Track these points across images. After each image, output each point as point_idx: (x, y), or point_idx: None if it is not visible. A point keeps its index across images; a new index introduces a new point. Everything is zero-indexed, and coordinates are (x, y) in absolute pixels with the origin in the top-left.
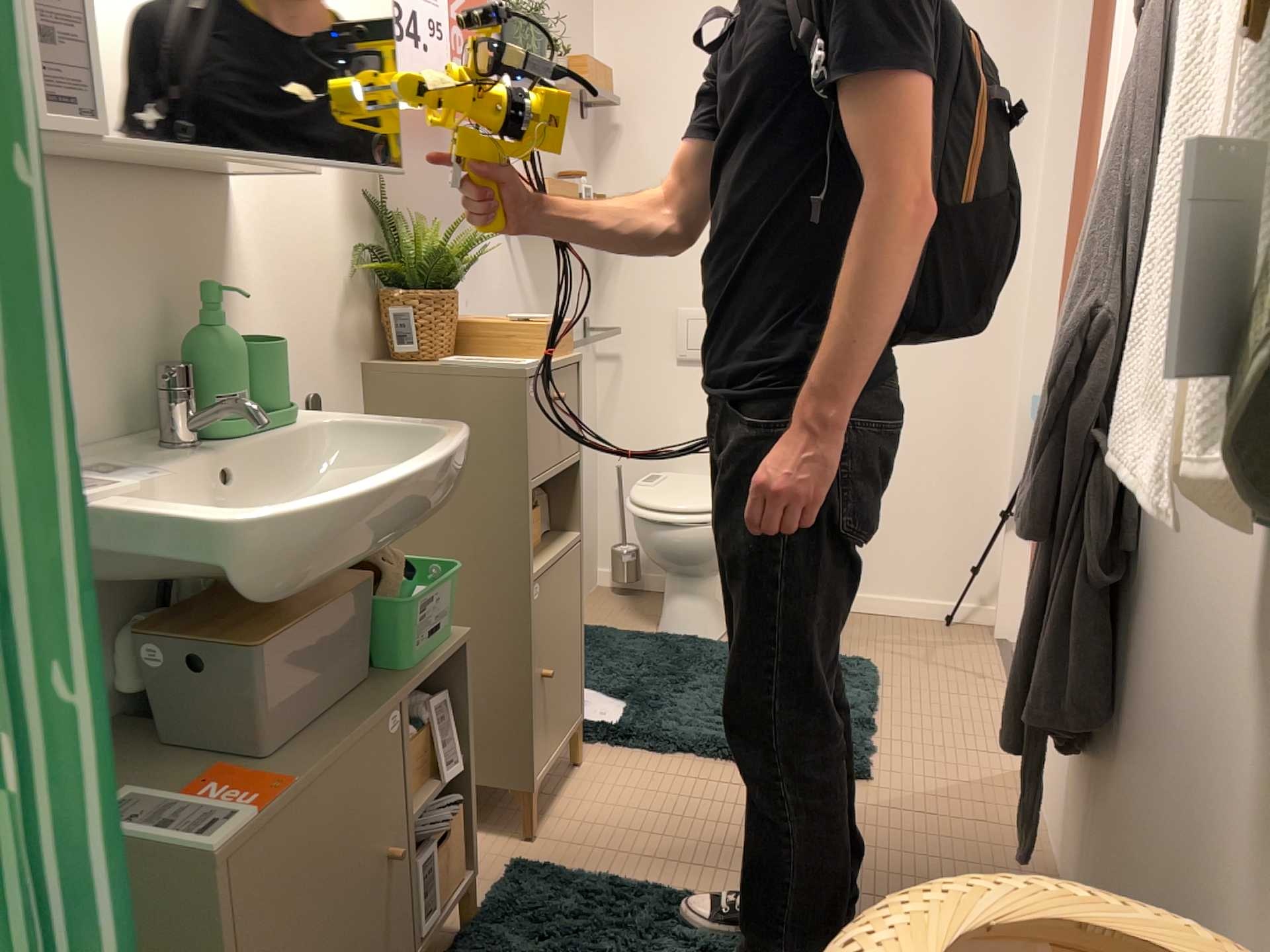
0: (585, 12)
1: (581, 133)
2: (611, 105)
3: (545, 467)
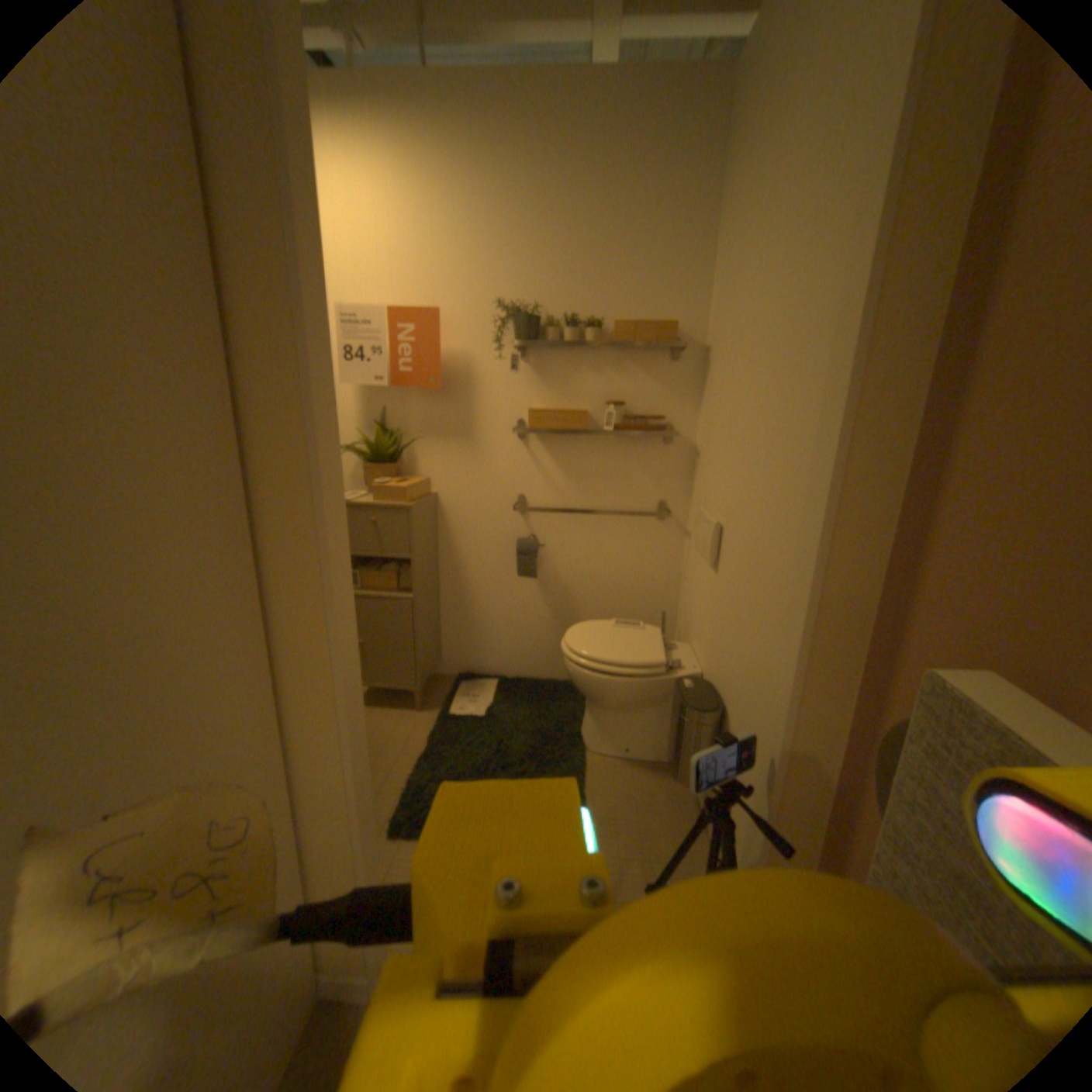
0: (695, 267)
1: (672, 364)
2: (690, 339)
3: (360, 548)
